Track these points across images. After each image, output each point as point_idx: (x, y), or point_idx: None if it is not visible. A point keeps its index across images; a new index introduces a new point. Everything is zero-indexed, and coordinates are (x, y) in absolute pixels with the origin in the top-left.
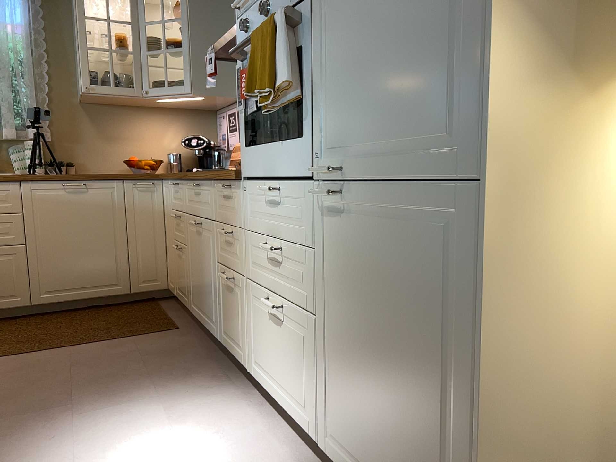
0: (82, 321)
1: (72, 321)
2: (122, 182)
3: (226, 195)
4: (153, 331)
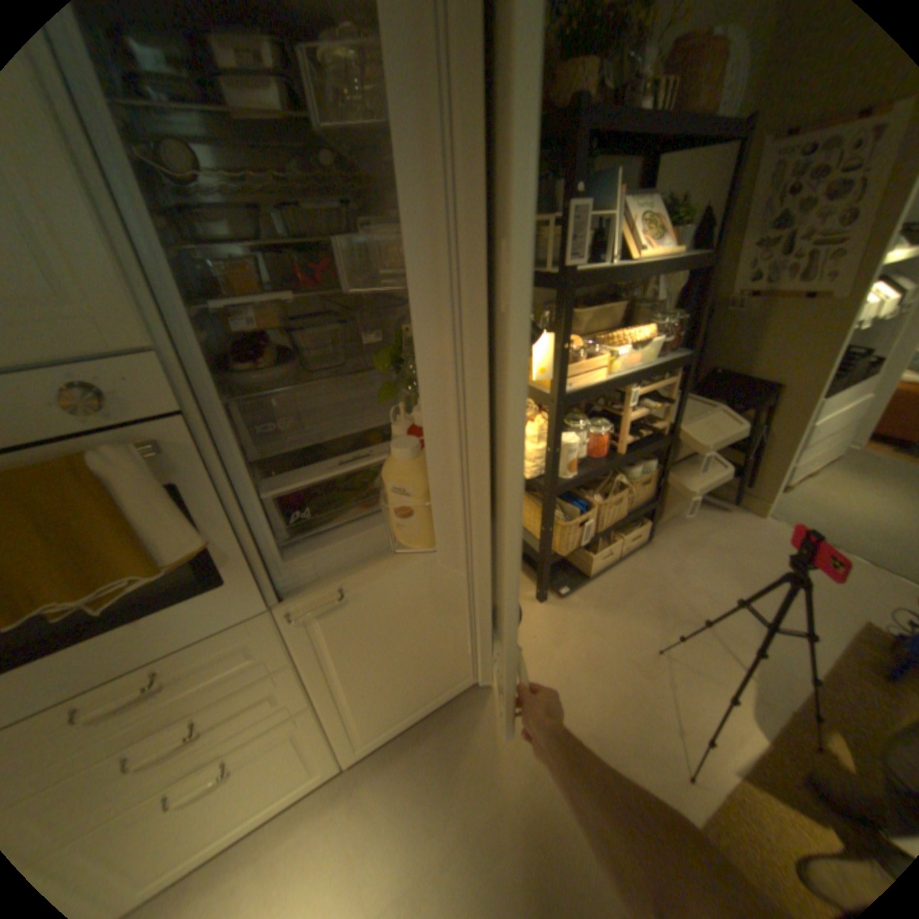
0: None
1: None
2: None
3: None
4: None
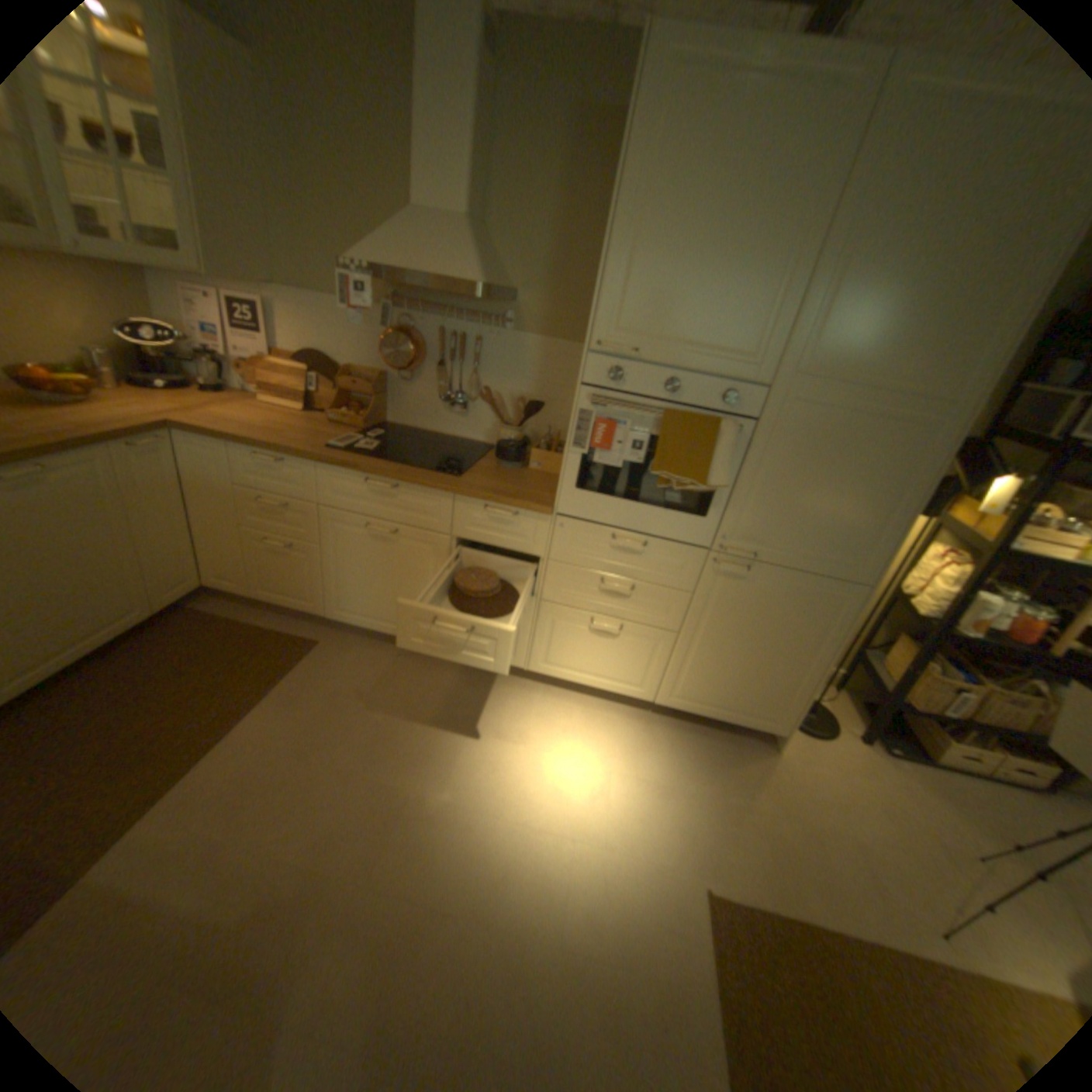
0: (133, 692)
1: (109, 701)
2: (106, 449)
3: (496, 518)
4: (293, 660)
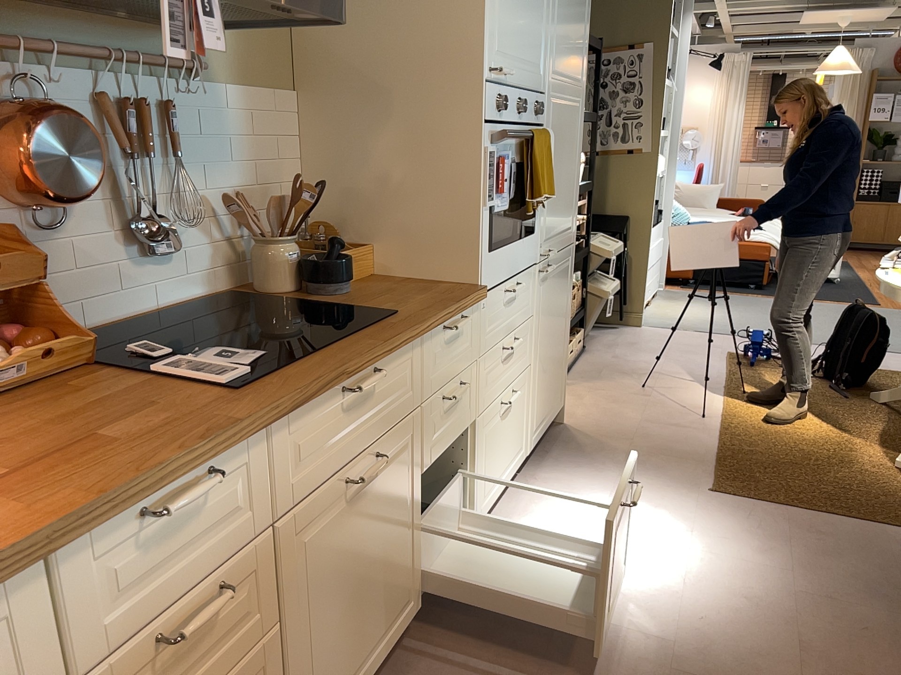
0: None
1: None
2: None
3: (449, 337)
4: None
